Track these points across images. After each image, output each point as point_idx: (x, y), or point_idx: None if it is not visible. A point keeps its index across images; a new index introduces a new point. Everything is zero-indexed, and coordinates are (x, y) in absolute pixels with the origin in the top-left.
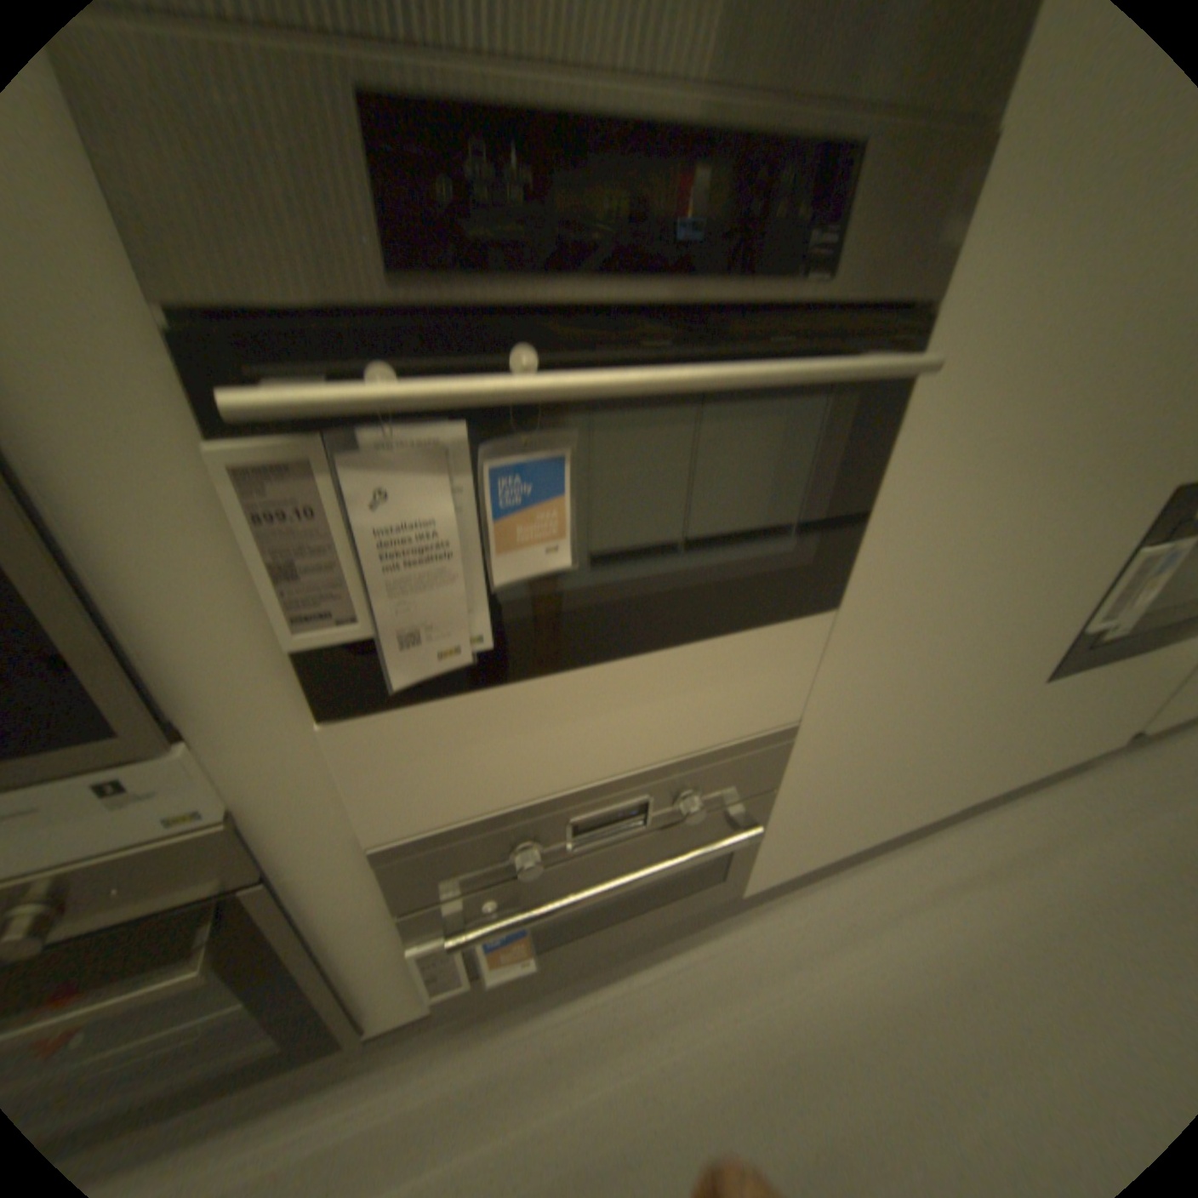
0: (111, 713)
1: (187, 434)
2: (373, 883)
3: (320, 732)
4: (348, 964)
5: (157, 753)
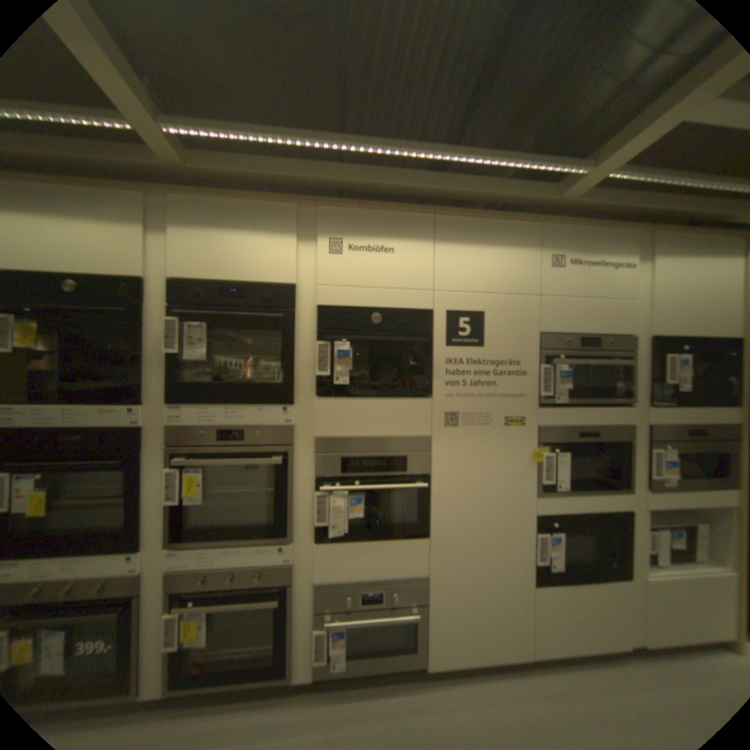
0: (287, 535)
1: (311, 492)
2: (310, 601)
3: (313, 547)
4: (295, 640)
5: (288, 545)
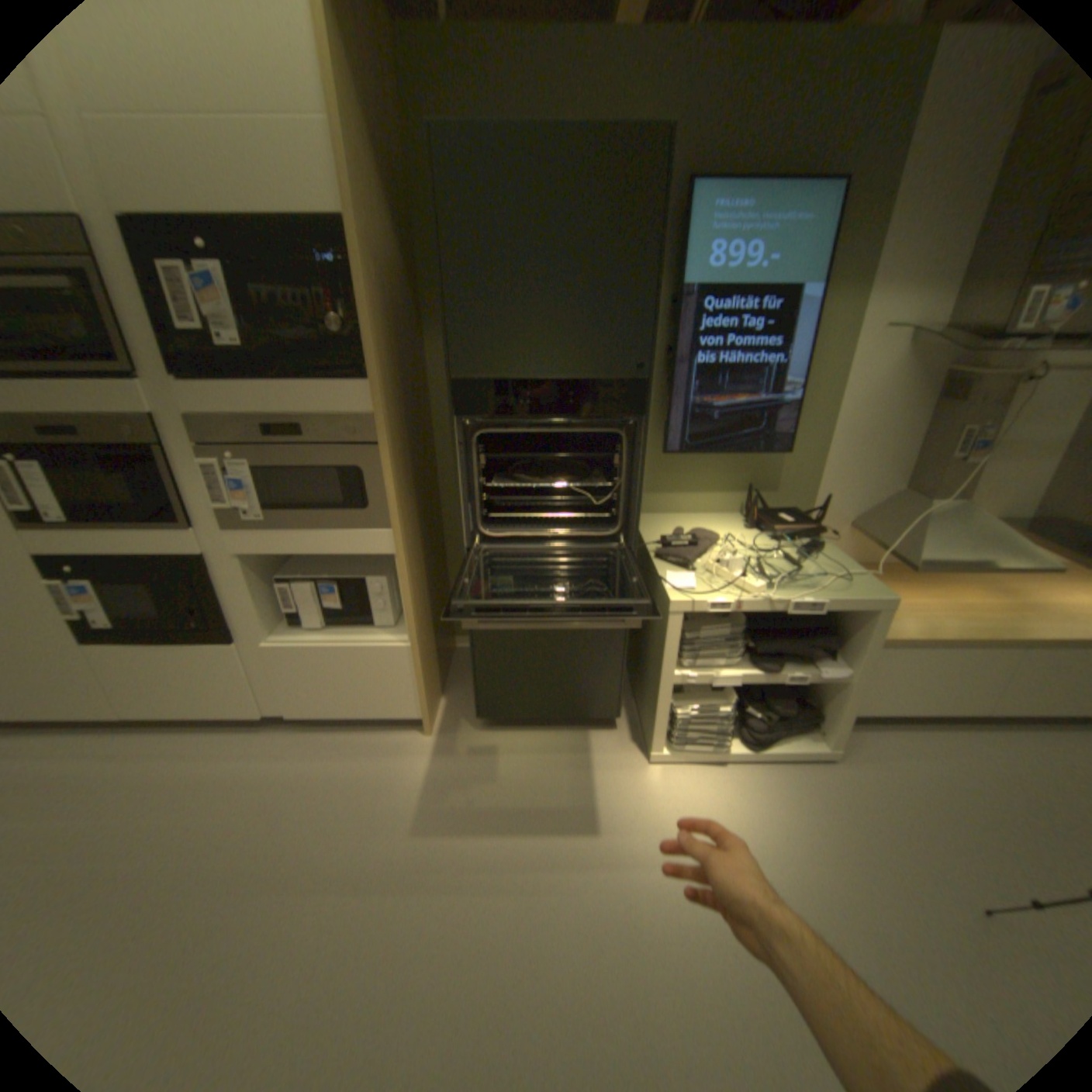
0: None
1: None
2: None
3: None
4: None
5: None
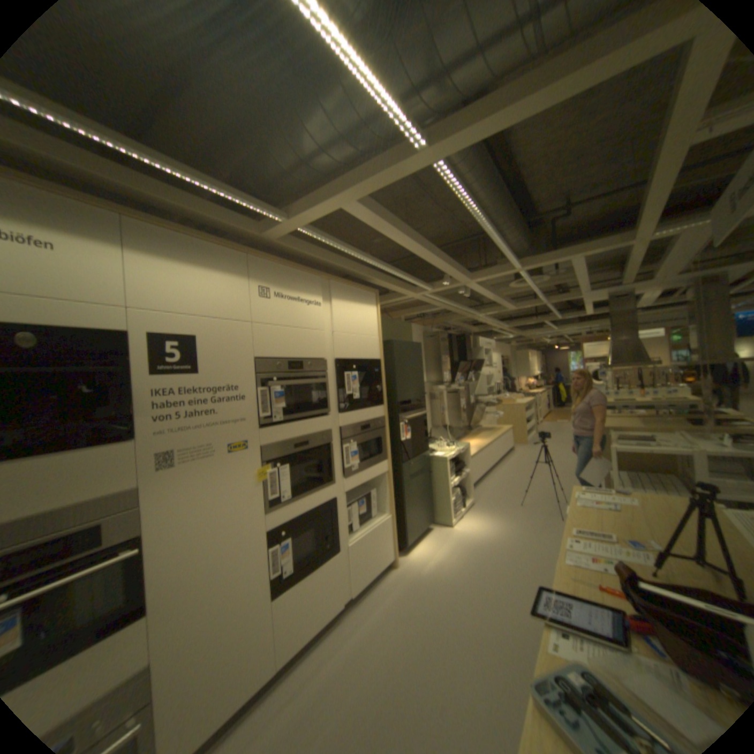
0: None
1: None
2: None
3: None
4: None
5: None
